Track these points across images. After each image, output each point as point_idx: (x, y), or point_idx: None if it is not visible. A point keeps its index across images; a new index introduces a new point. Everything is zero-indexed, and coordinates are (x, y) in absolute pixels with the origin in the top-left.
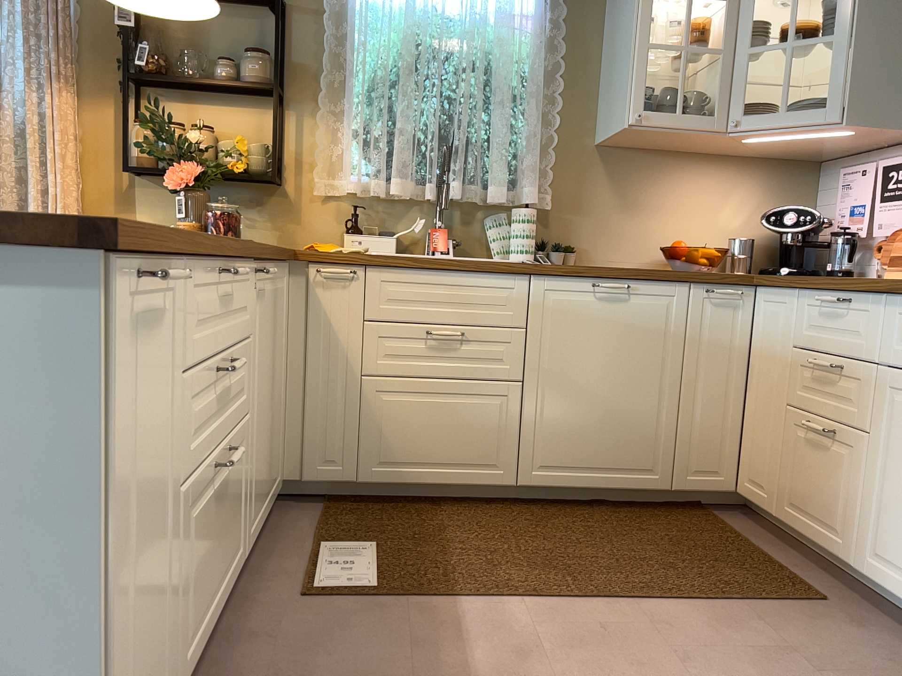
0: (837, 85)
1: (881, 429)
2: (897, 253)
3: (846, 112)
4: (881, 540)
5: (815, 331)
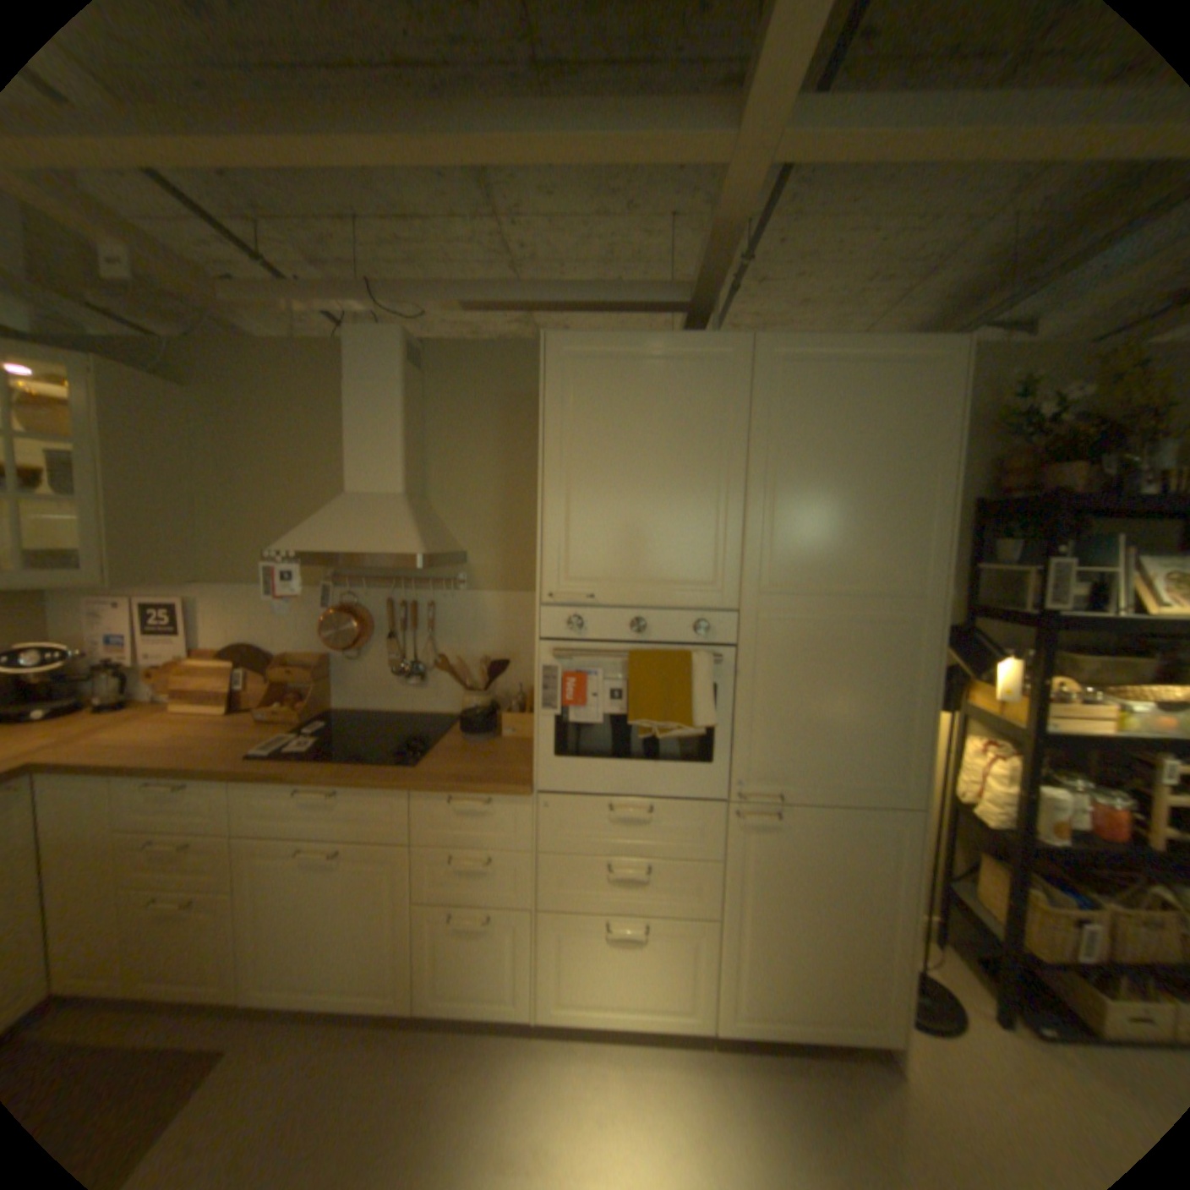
0: (89, 548)
1: (241, 887)
2: (174, 687)
3: (107, 576)
4: (259, 972)
5: (141, 814)
